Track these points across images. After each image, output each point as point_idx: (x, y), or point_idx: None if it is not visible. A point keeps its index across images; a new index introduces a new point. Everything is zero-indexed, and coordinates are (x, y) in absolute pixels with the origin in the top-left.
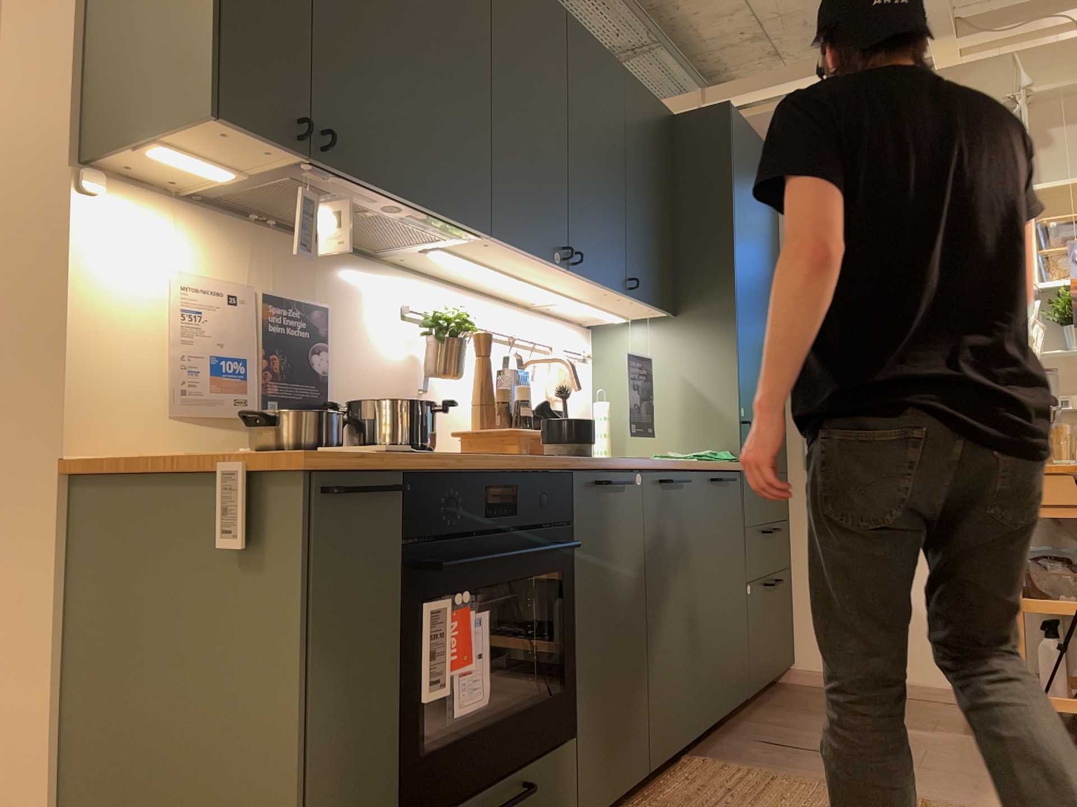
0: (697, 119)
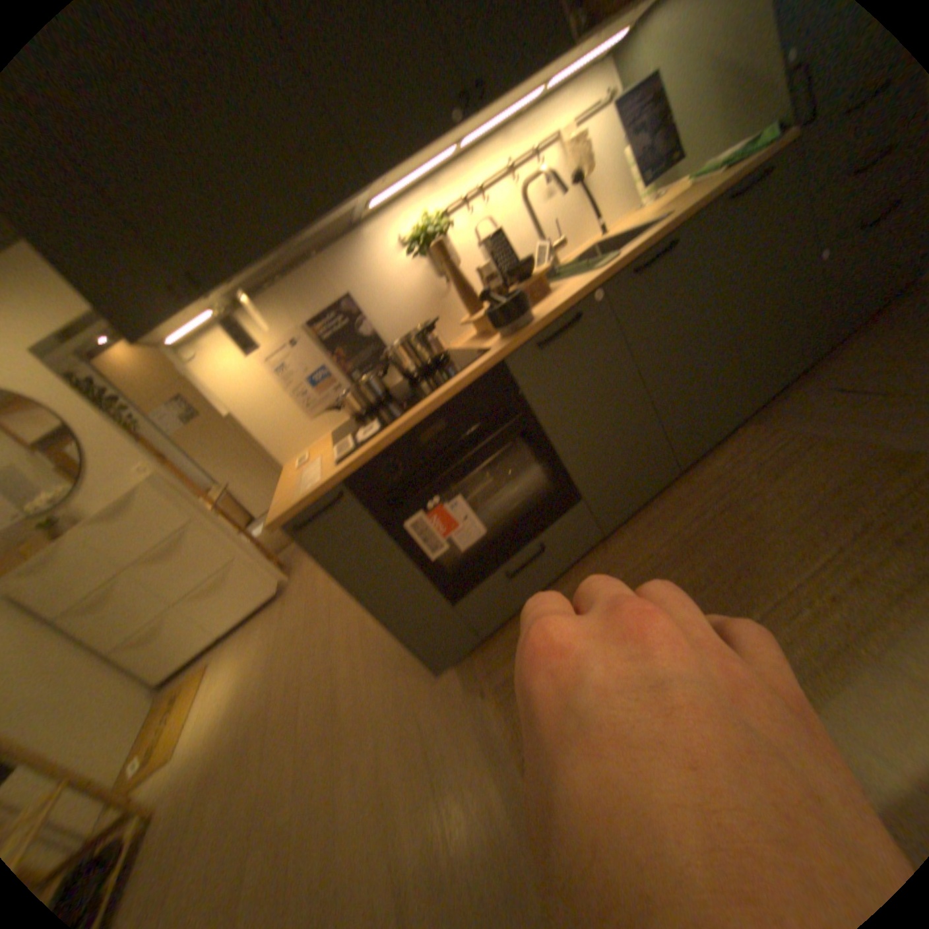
0: None
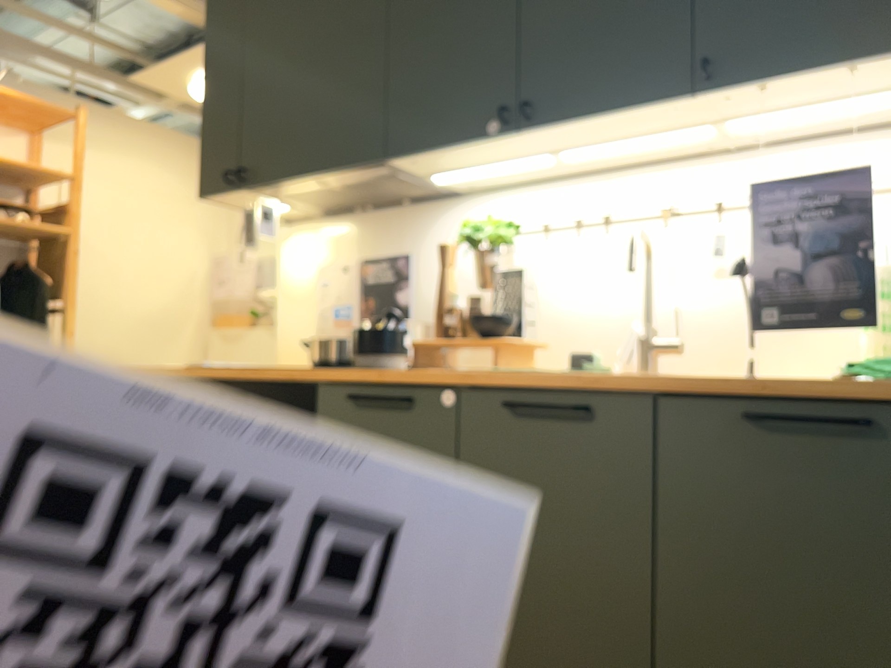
0: None
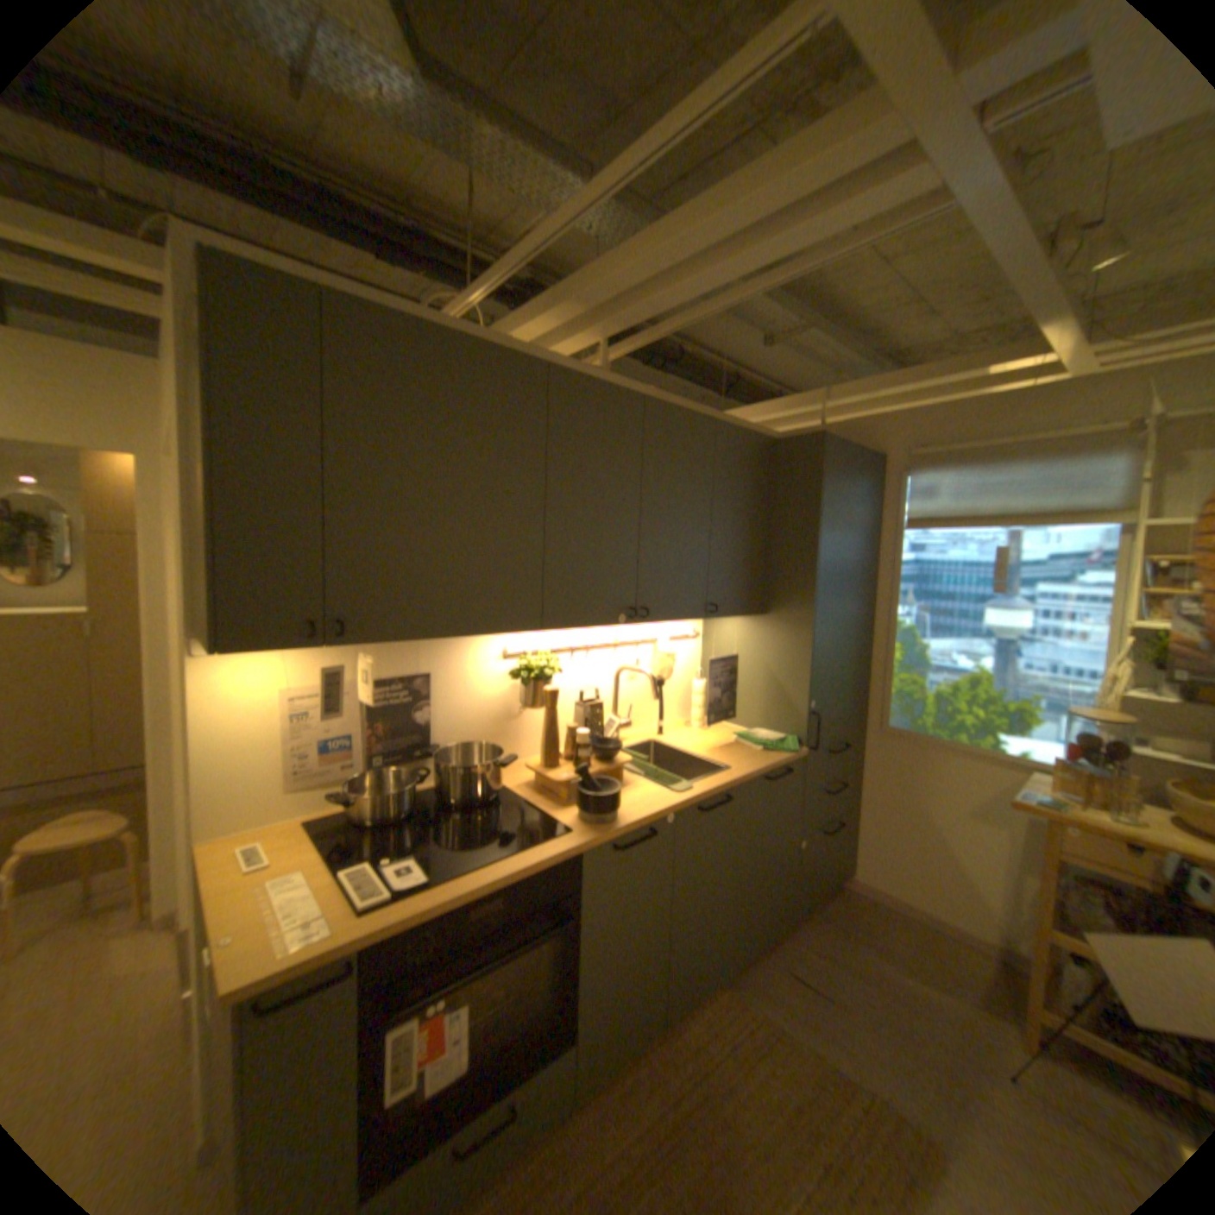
0: (795, 444)
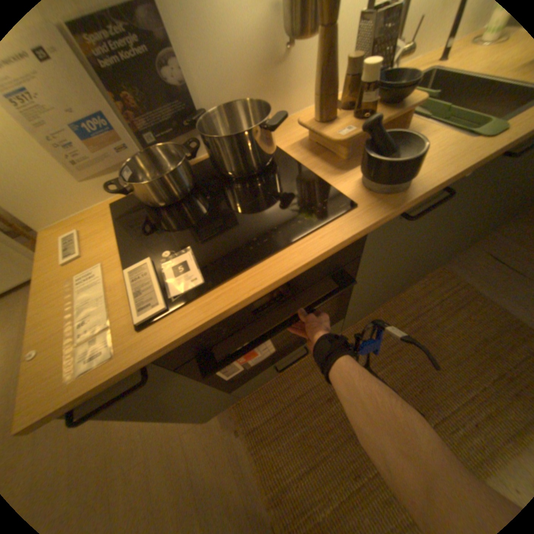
0: None
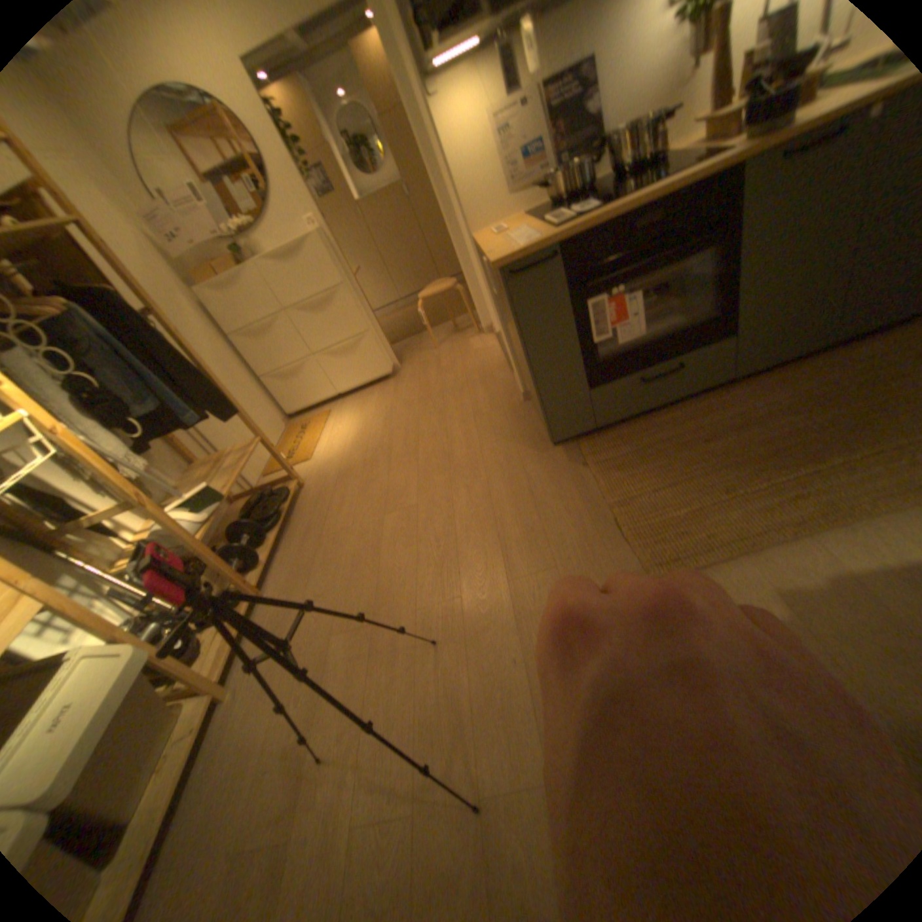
0: None
